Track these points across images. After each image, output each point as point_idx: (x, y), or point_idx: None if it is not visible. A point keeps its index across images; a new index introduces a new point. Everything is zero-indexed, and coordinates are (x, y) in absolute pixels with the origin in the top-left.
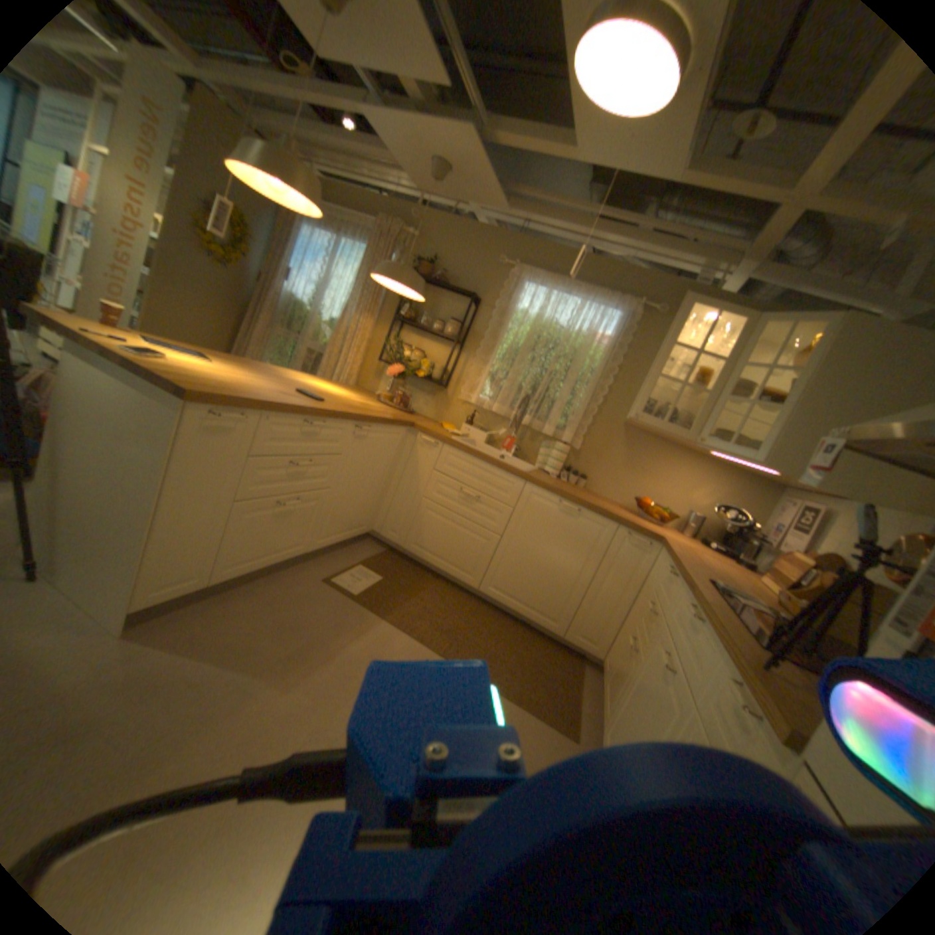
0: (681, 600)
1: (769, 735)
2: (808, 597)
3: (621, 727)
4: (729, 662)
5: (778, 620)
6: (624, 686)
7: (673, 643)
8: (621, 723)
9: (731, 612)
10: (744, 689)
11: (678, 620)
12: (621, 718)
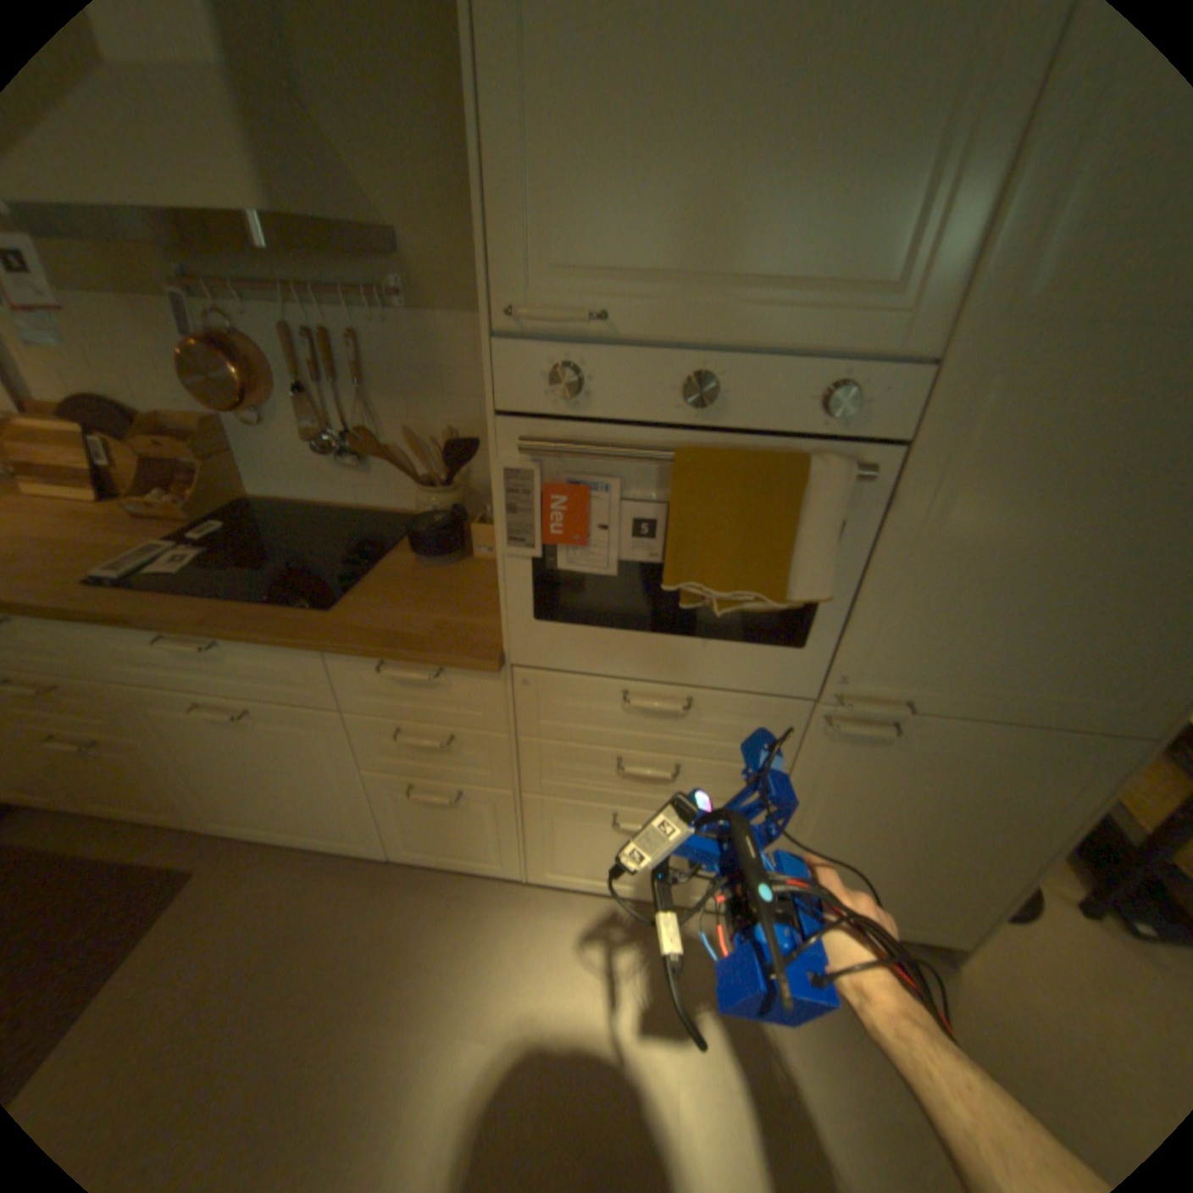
0: (90, 642)
1: (461, 671)
2: (141, 480)
3: (220, 802)
4: (322, 653)
5: (199, 545)
6: (139, 780)
7: (169, 690)
8: (212, 801)
9: (211, 600)
10: (387, 661)
11: (136, 665)
12: (202, 799)
